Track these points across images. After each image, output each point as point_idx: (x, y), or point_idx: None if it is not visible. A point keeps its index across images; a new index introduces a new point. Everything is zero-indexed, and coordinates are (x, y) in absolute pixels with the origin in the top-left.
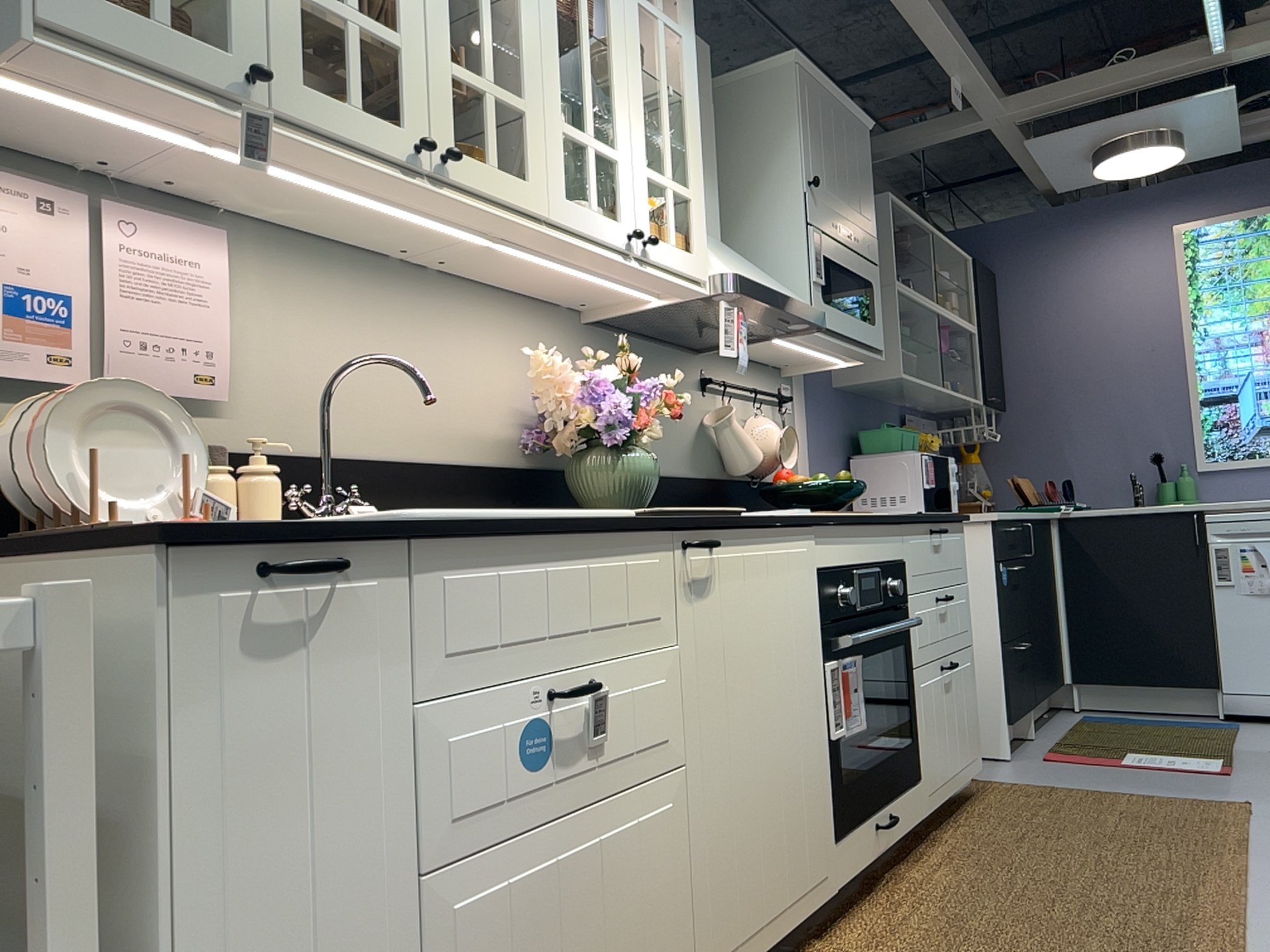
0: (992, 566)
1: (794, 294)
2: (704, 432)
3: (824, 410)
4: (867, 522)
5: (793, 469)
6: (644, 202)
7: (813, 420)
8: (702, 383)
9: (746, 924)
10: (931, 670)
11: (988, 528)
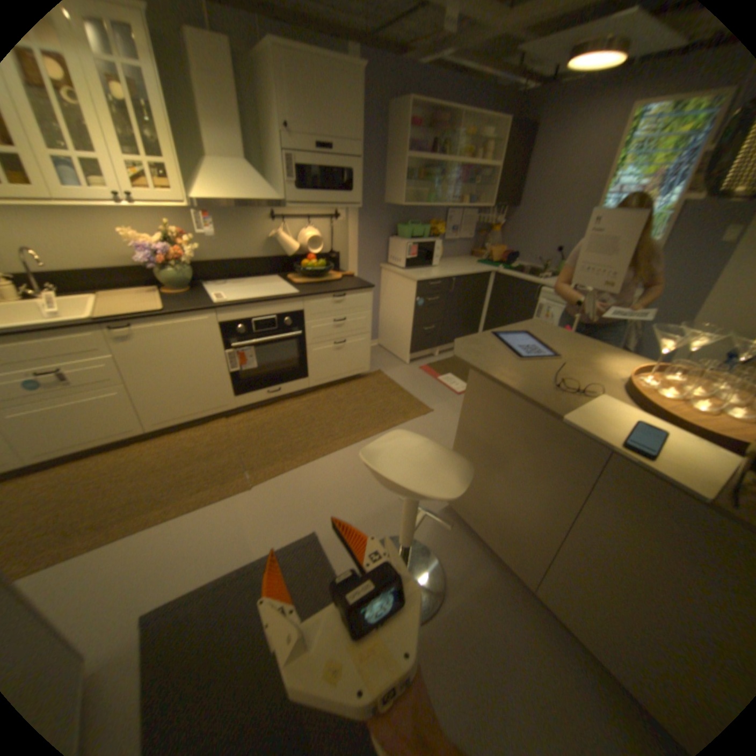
0: (414, 298)
1: (264, 192)
2: (272, 237)
3: (372, 215)
4: (261, 302)
5: (342, 245)
6: (126, 174)
7: (362, 221)
8: (270, 216)
9: (173, 416)
10: (324, 344)
11: (416, 282)
